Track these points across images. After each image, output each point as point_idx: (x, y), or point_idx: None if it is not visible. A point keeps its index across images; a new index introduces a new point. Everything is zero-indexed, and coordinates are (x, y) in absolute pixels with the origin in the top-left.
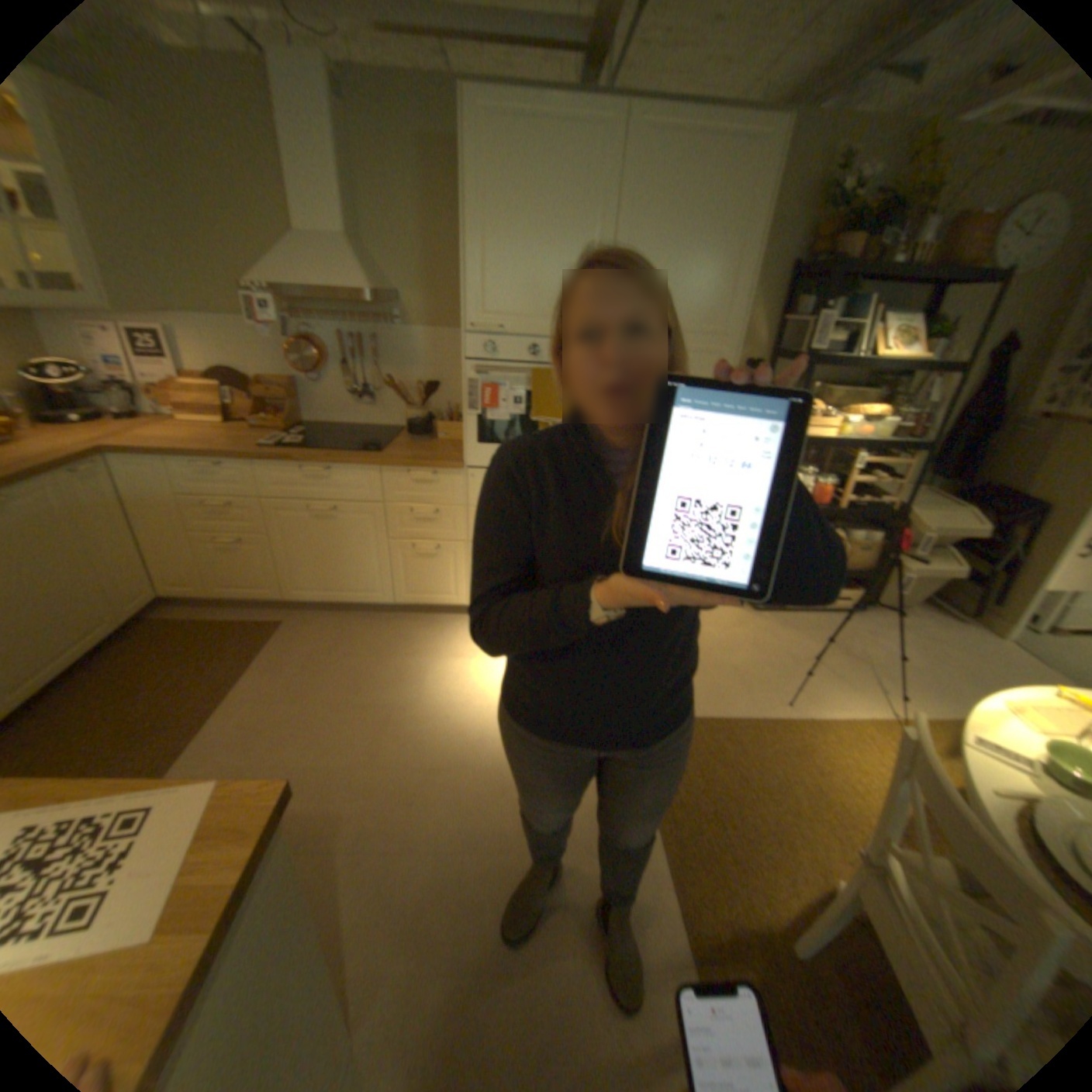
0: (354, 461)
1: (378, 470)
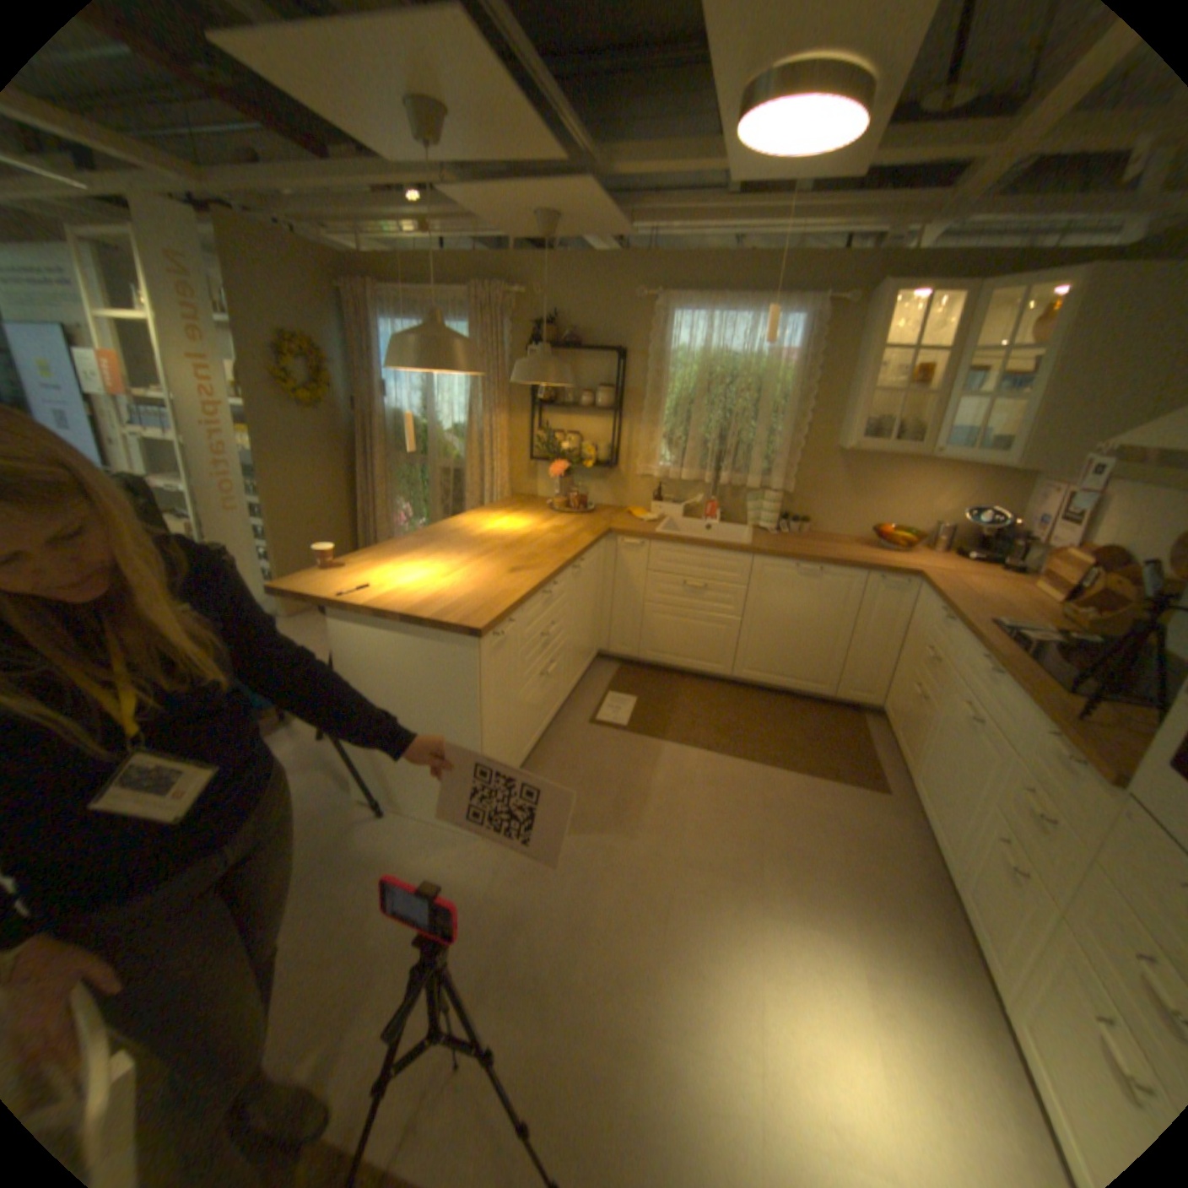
0: (1019, 679)
1: (1040, 712)
